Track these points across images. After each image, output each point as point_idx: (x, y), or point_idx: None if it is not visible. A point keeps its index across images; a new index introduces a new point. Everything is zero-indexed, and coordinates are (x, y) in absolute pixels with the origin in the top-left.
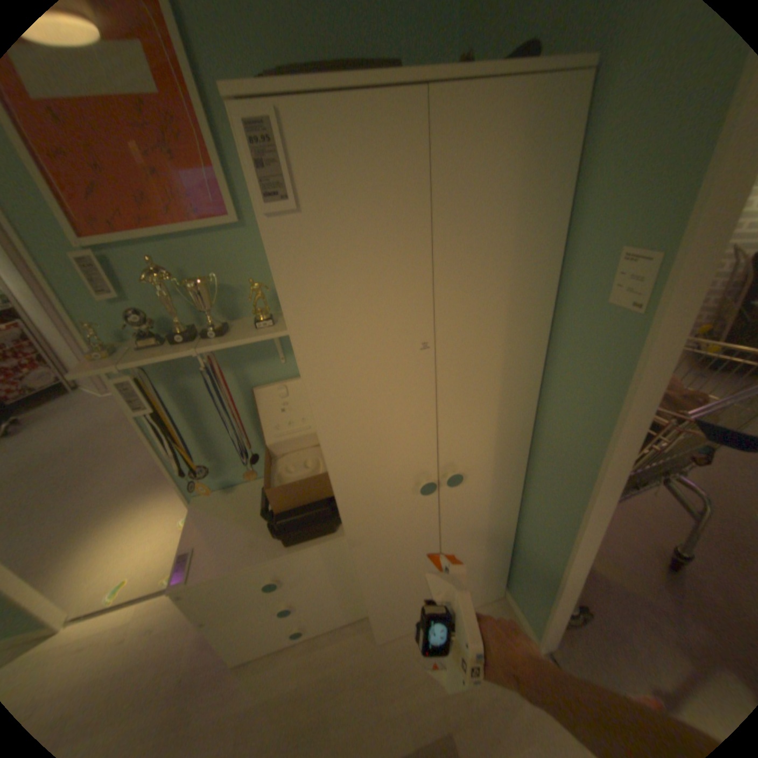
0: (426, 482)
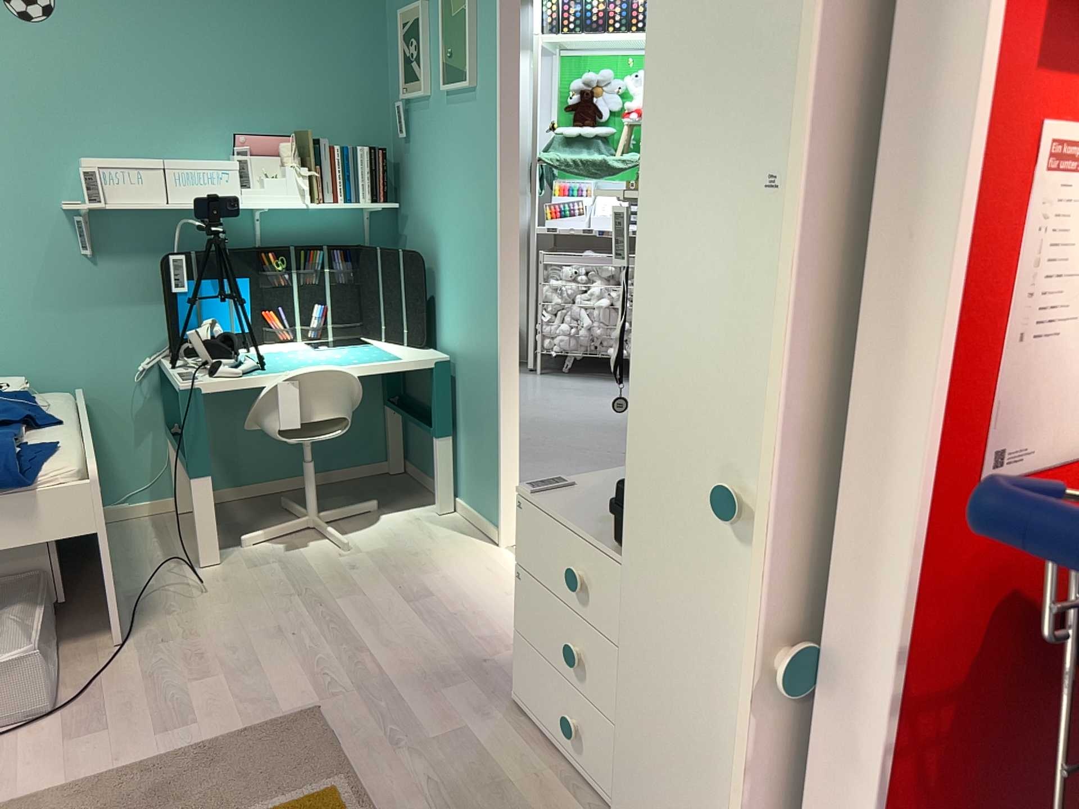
0: (731, 486)
